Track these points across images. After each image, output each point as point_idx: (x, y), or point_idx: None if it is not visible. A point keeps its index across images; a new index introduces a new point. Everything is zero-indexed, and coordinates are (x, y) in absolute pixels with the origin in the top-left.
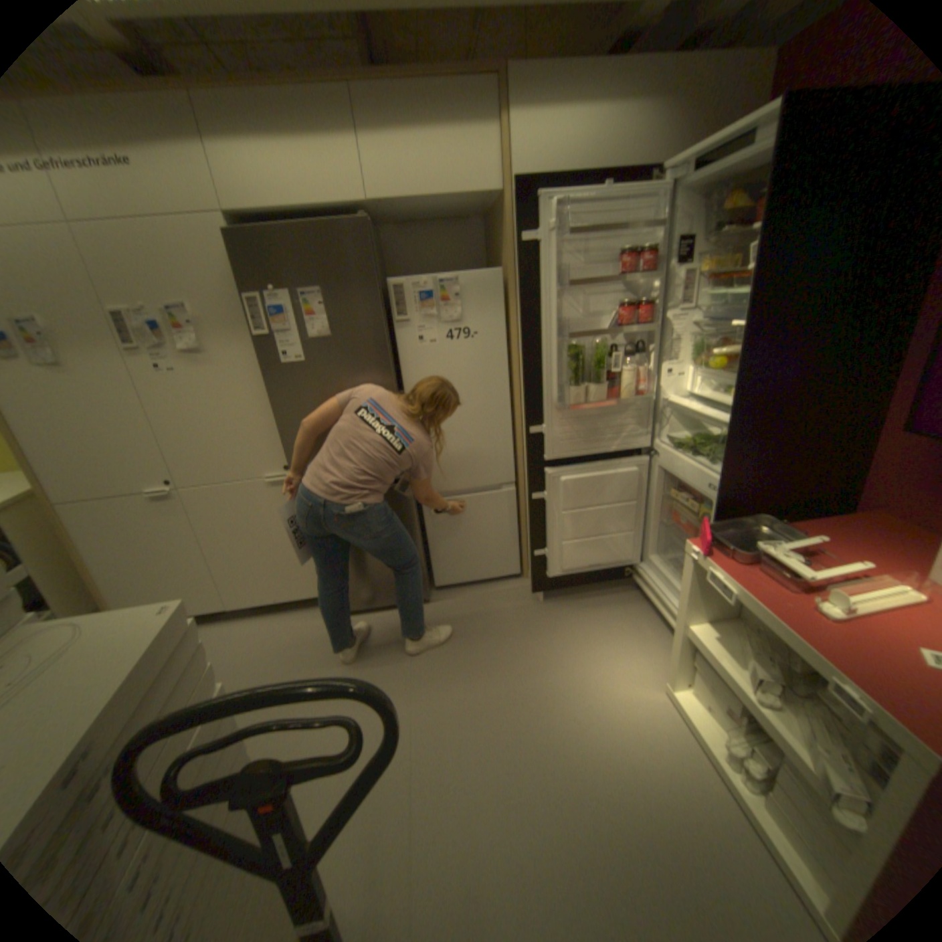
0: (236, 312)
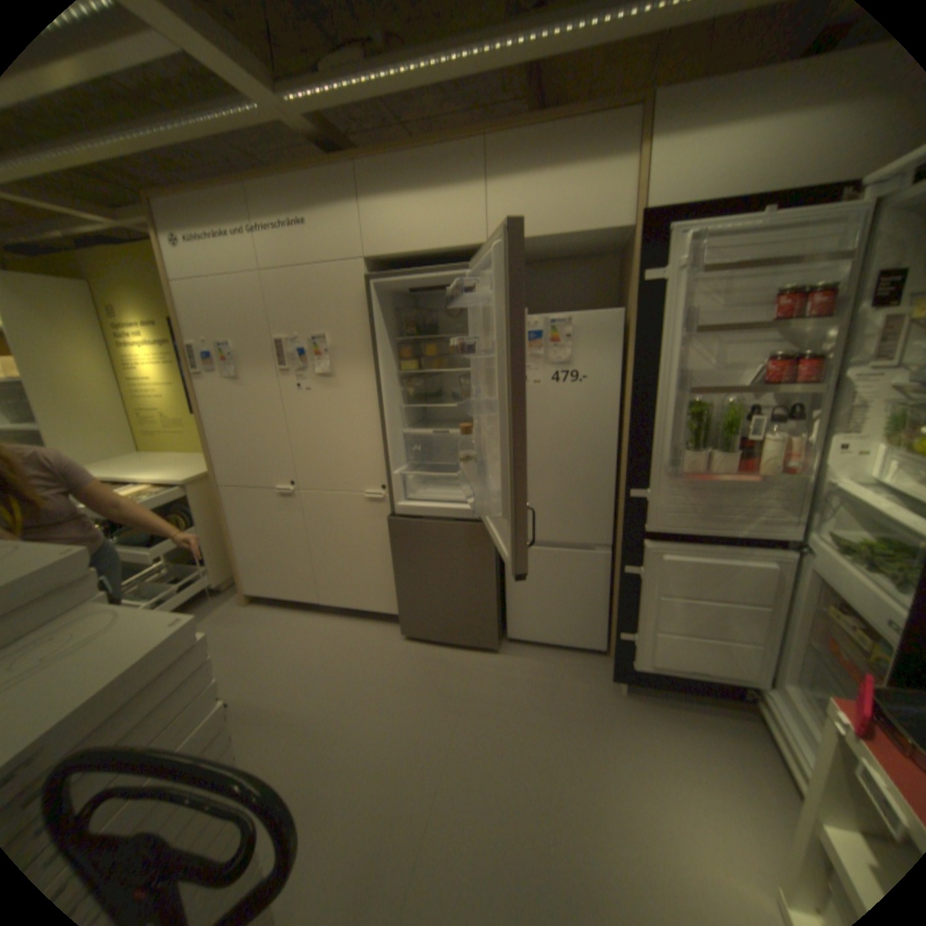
0: (363, 344)
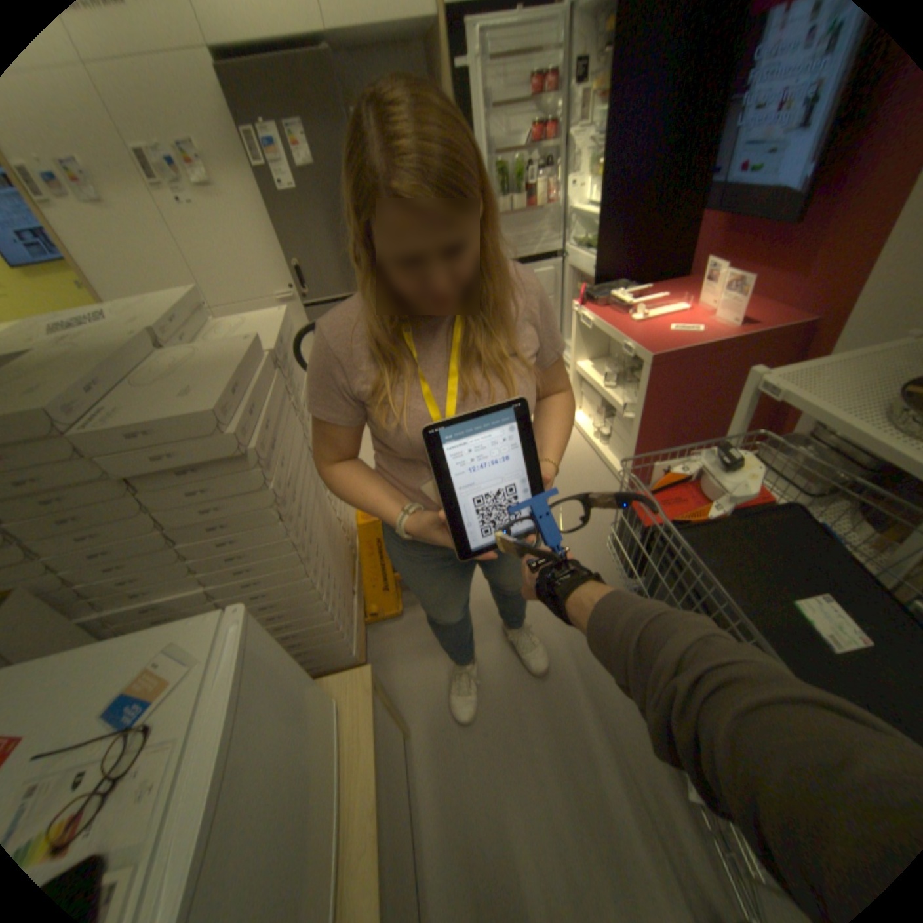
0: (234, 147)
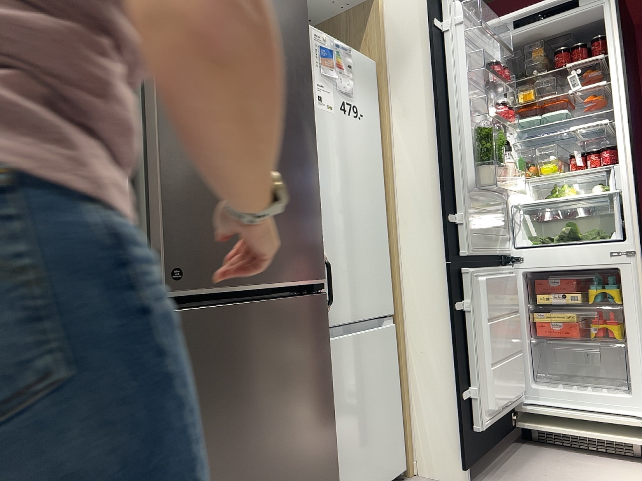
0: None
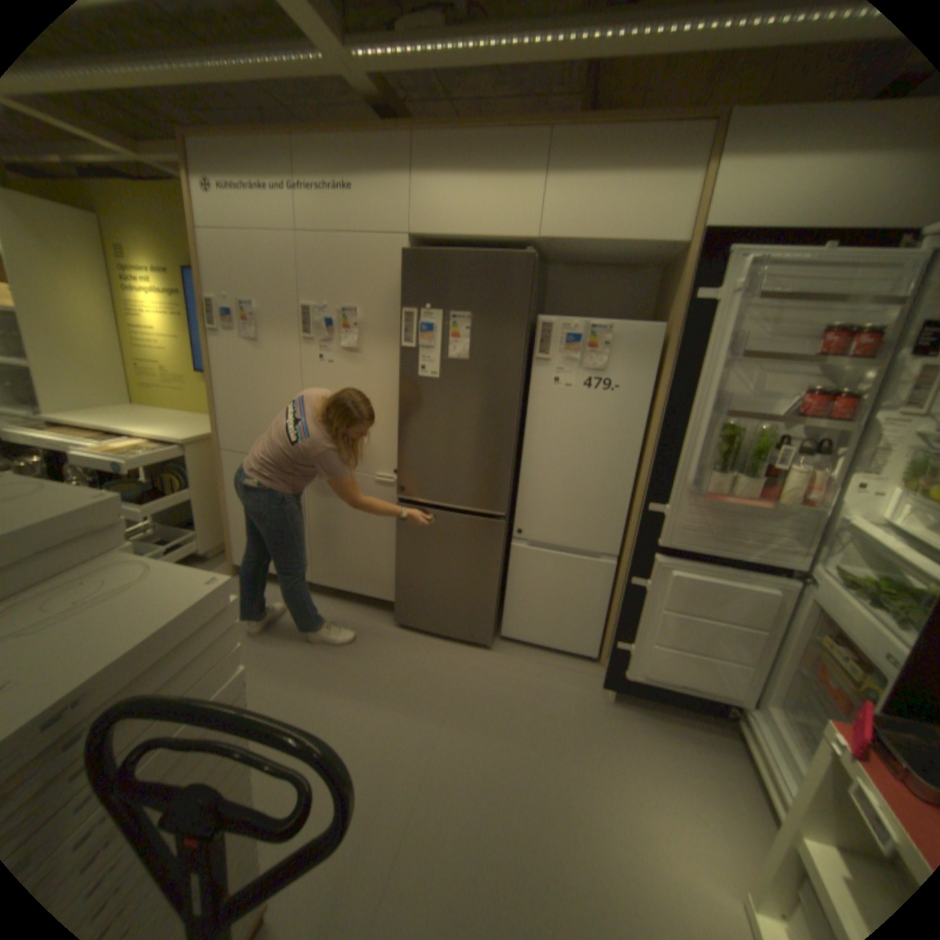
0: (396, 323)
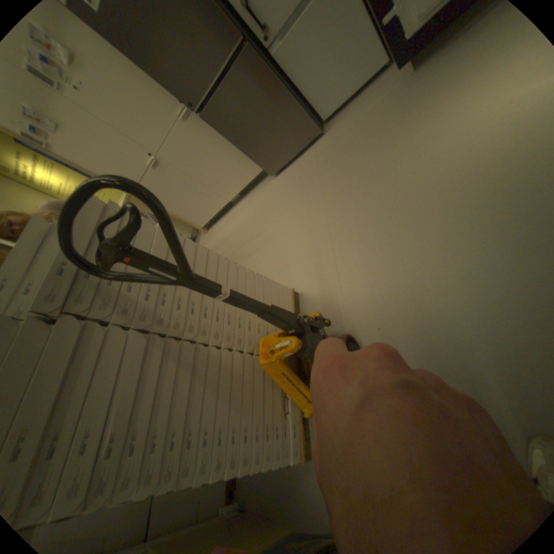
0: None
